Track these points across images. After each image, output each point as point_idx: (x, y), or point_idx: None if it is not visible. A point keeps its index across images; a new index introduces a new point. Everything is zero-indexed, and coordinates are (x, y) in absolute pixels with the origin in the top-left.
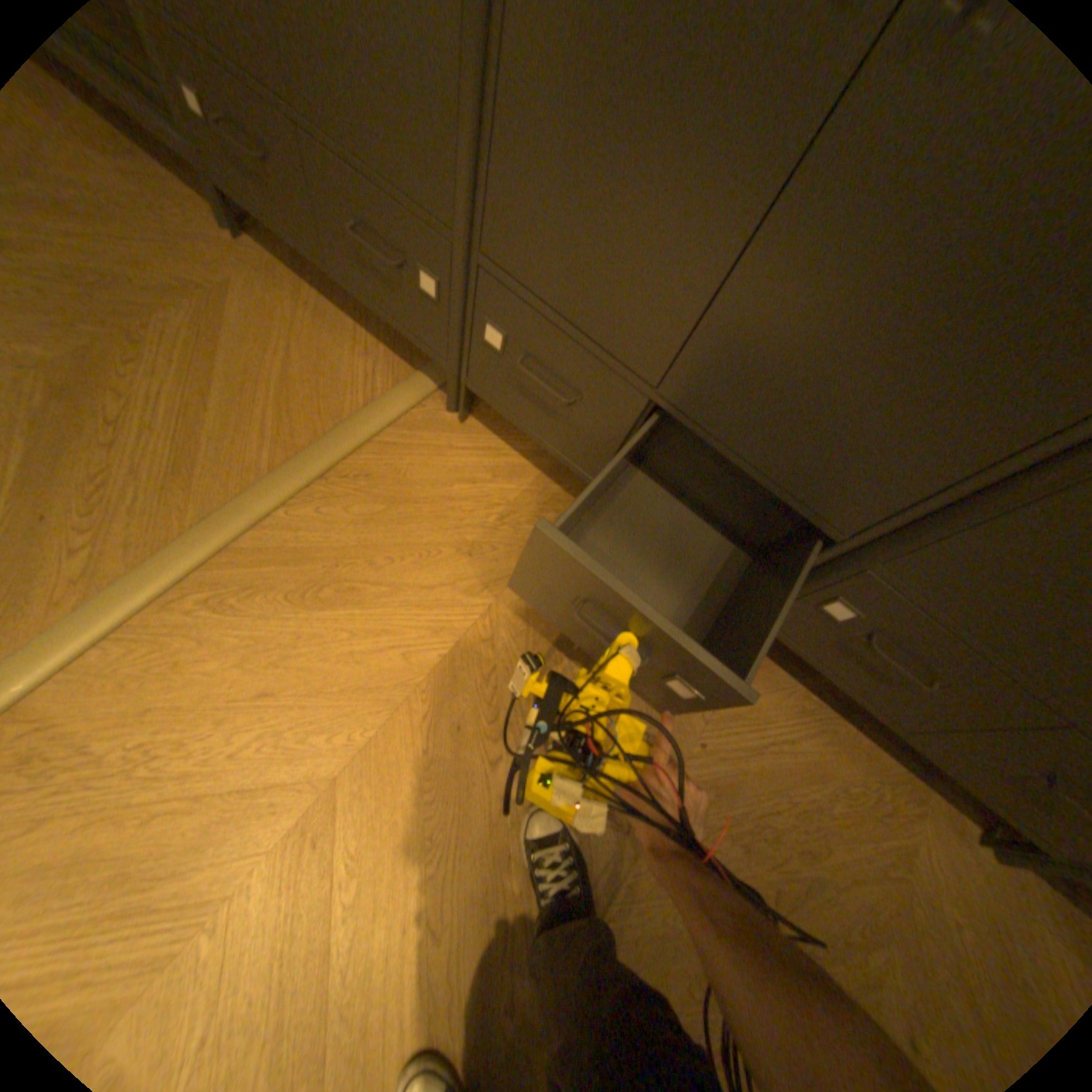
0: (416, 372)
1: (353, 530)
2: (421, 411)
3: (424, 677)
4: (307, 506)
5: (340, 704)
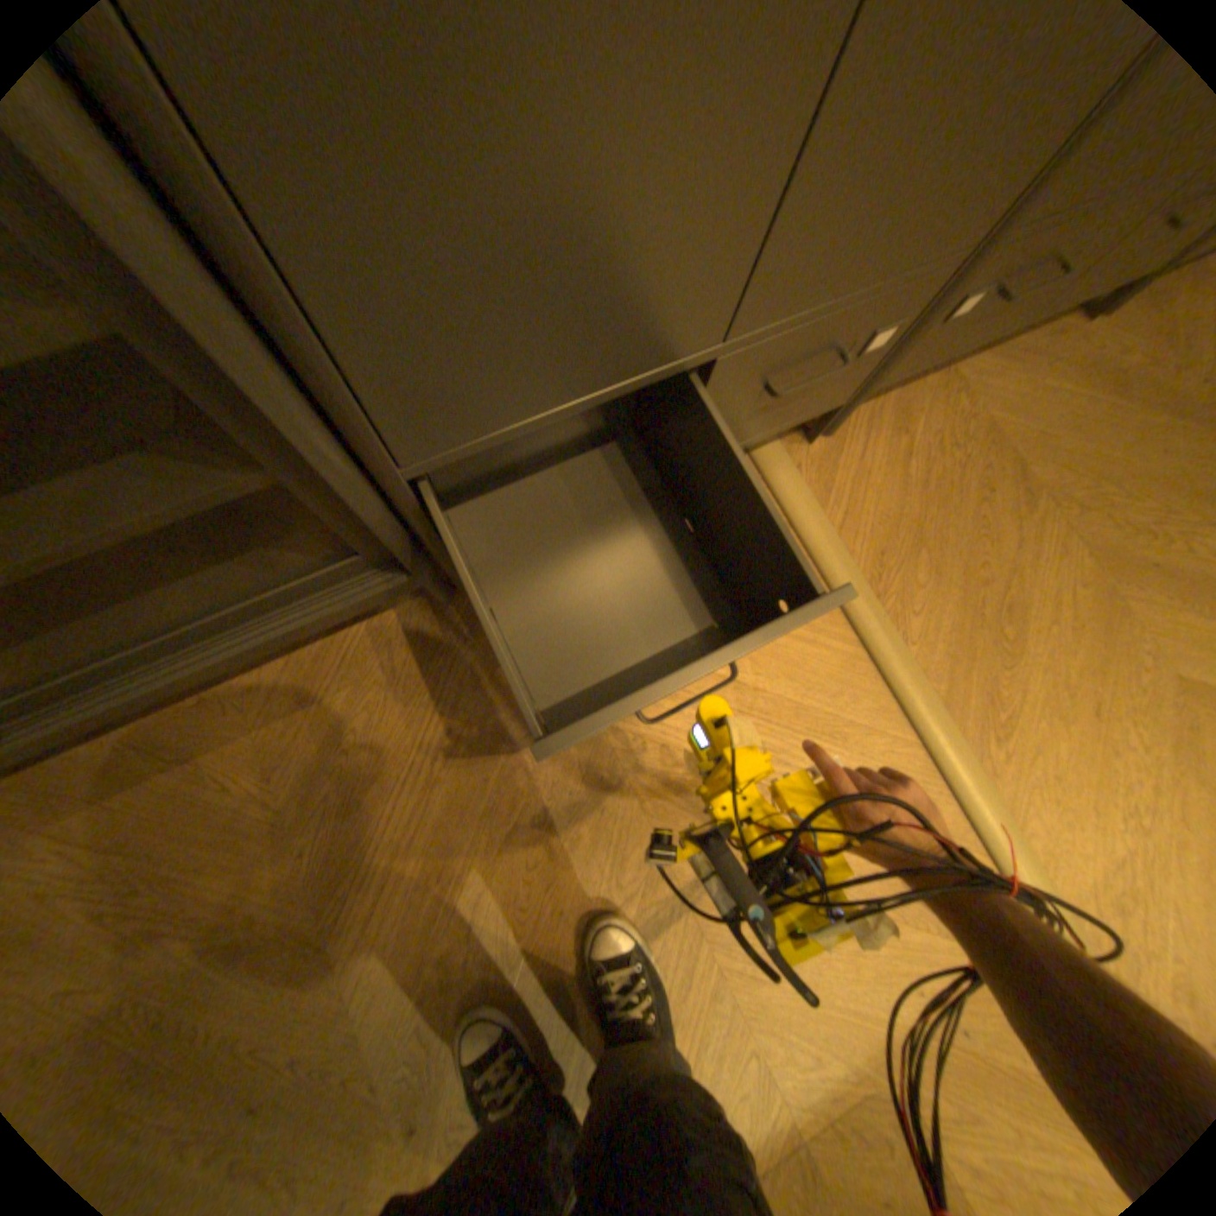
0: (756, 452)
1: (947, 587)
2: (807, 469)
3: (1108, 576)
4: (911, 621)
5: (1120, 652)
